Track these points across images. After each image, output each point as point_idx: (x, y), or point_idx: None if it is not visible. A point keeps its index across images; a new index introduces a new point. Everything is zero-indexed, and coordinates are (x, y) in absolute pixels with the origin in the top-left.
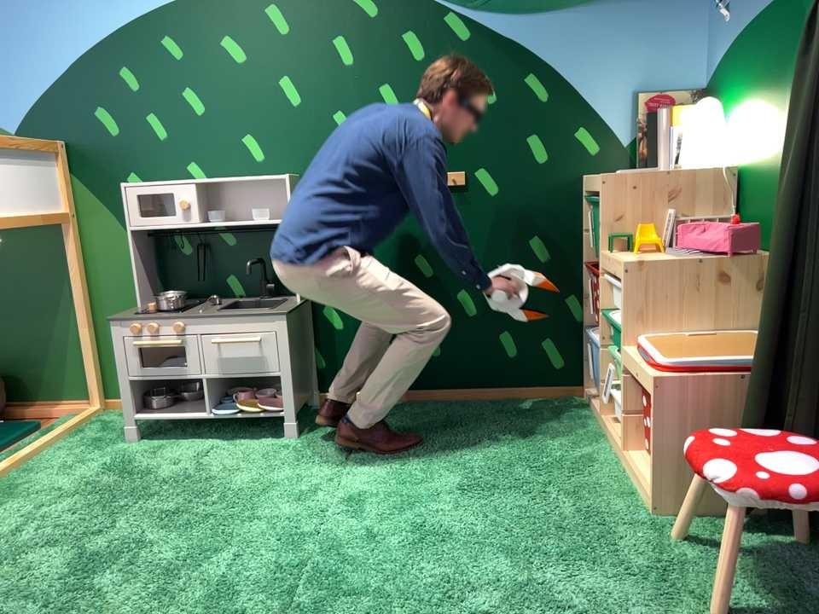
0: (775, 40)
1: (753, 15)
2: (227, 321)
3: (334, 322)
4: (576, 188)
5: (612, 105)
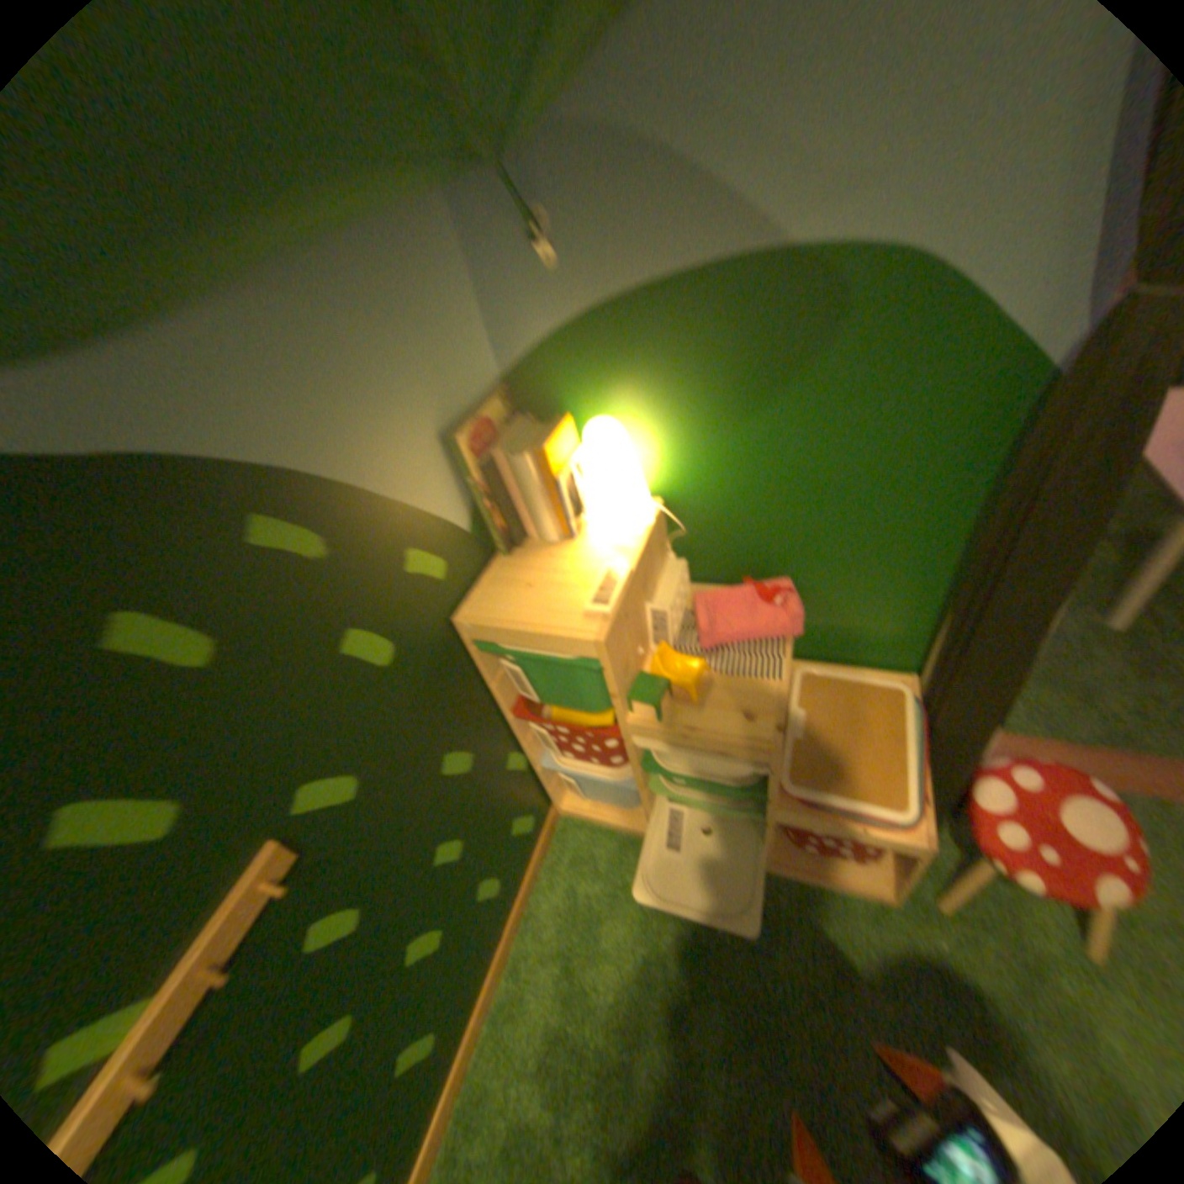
0: (745, 328)
1: (660, 274)
2: None
3: None
4: (457, 643)
5: (432, 477)
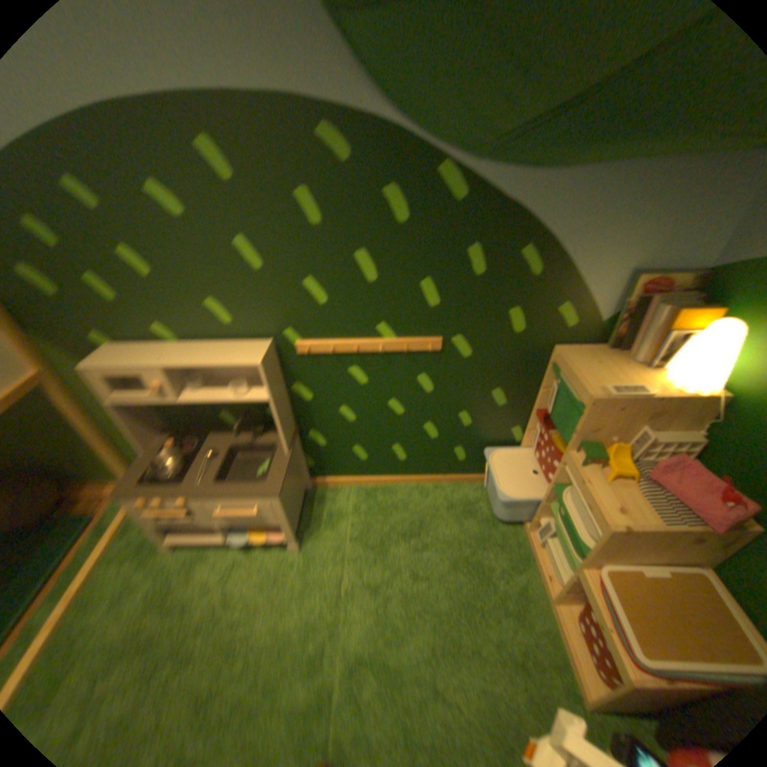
0: None
1: None
2: (225, 498)
3: (320, 441)
4: (546, 355)
5: (609, 283)
